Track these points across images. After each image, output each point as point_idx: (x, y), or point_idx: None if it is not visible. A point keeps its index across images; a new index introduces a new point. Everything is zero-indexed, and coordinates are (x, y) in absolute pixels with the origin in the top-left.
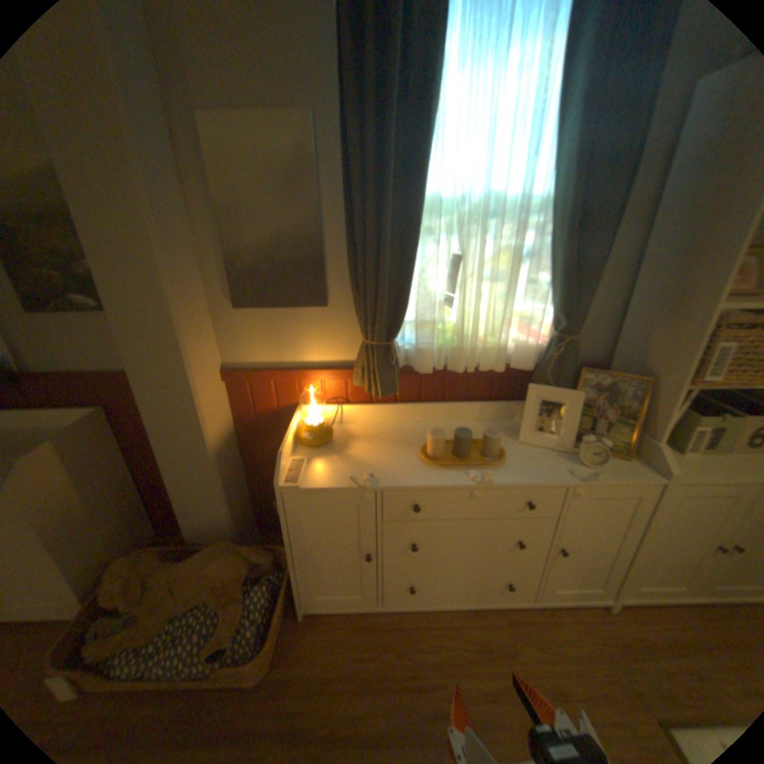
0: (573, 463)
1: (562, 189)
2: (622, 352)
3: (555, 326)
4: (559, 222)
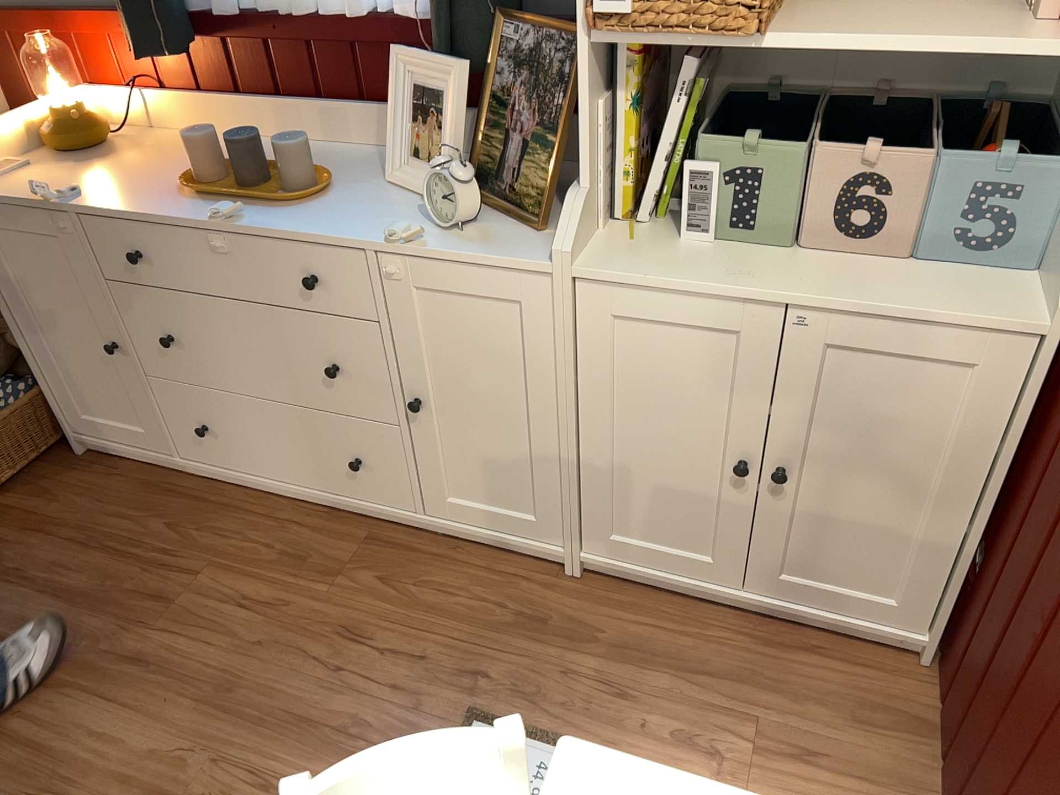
0: (426, 222)
1: None
2: None
3: None
4: None
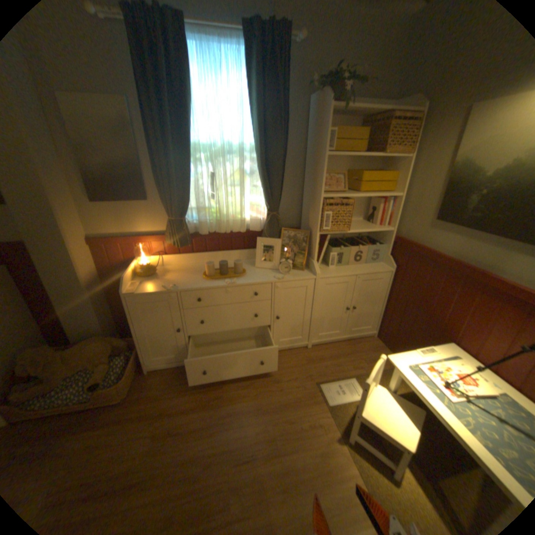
0: (277, 274)
1: (256, 142)
2: (302, 221)
3: (266, 209)
4: (257, 158)
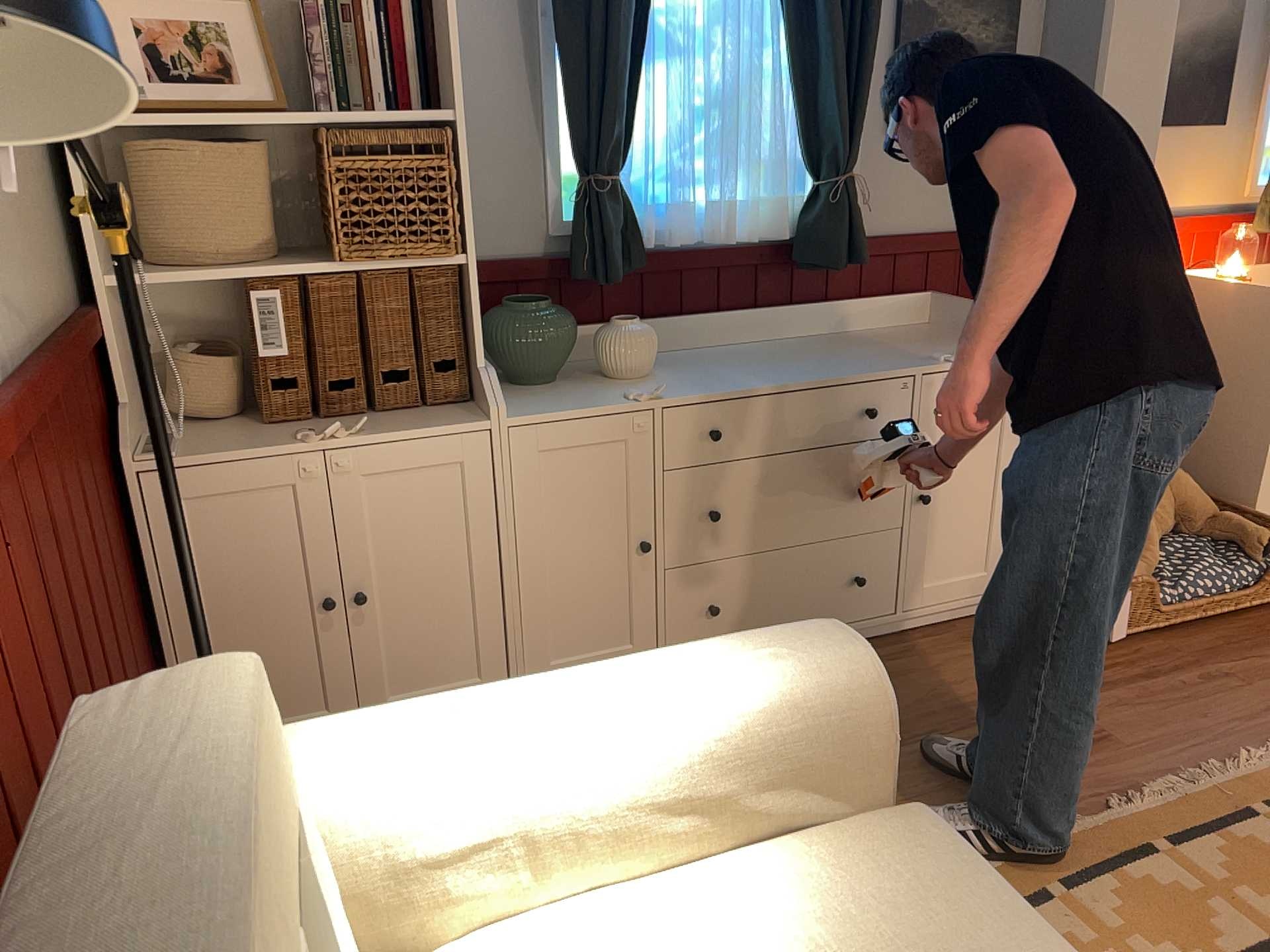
0: None
1: None
2: None
3: None
4: None
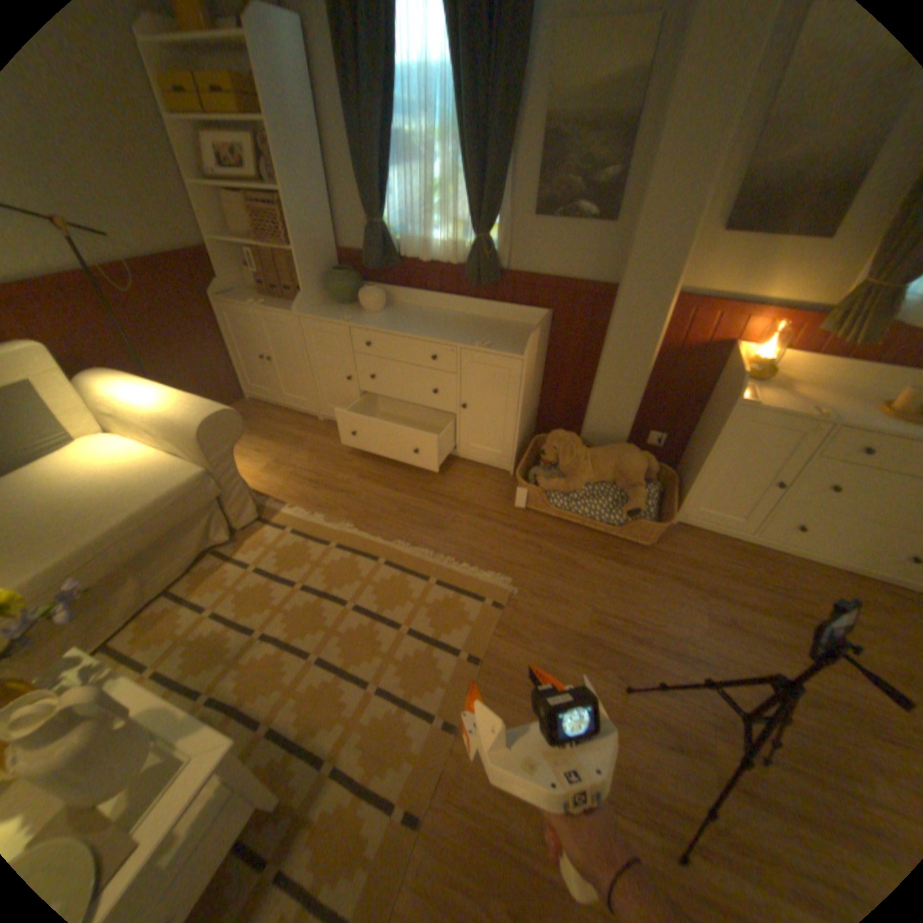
0: None
1: None
2: None
3: None
4: None
